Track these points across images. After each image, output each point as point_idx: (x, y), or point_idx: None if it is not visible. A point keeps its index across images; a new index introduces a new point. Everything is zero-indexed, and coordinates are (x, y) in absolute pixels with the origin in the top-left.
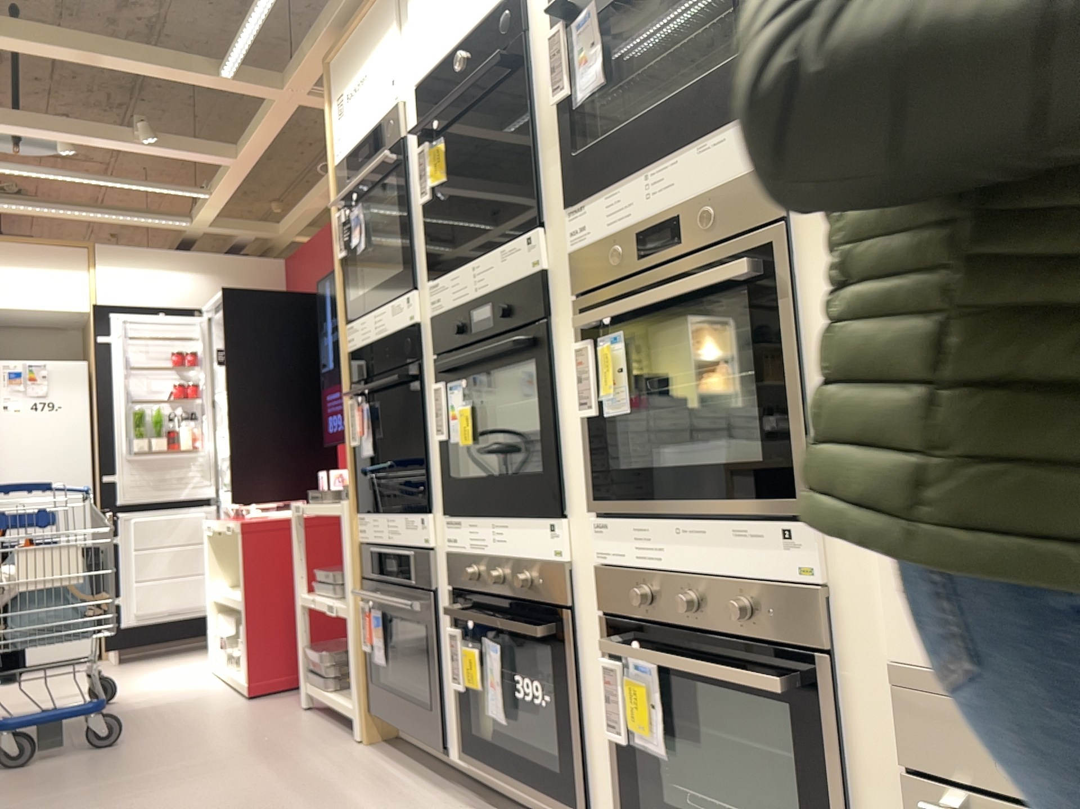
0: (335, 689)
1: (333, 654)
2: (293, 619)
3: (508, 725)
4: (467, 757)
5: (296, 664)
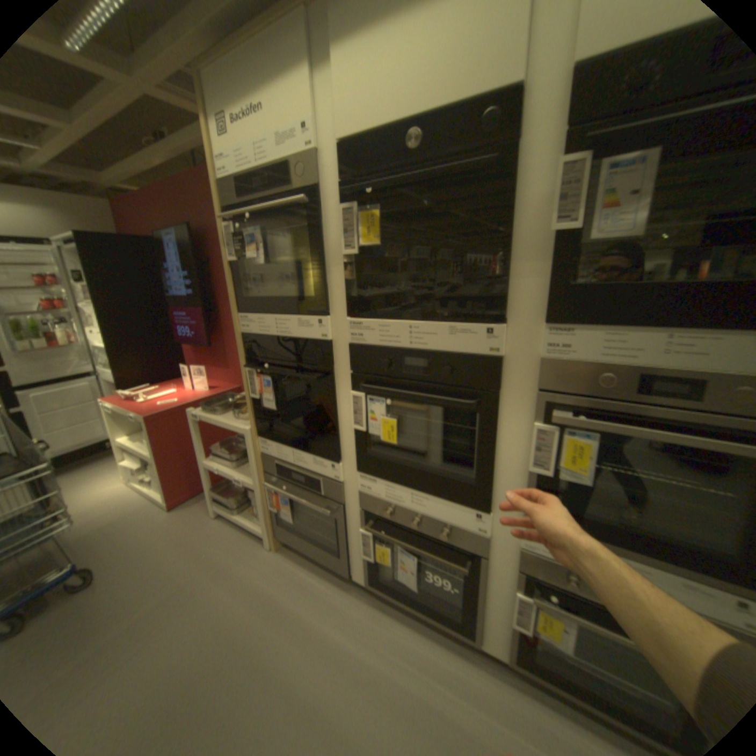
0: (238, 514)
1: (234, 497)
2: (188, 463)
3: (417, 592)
4: (370, 587)
5: (193, 485)
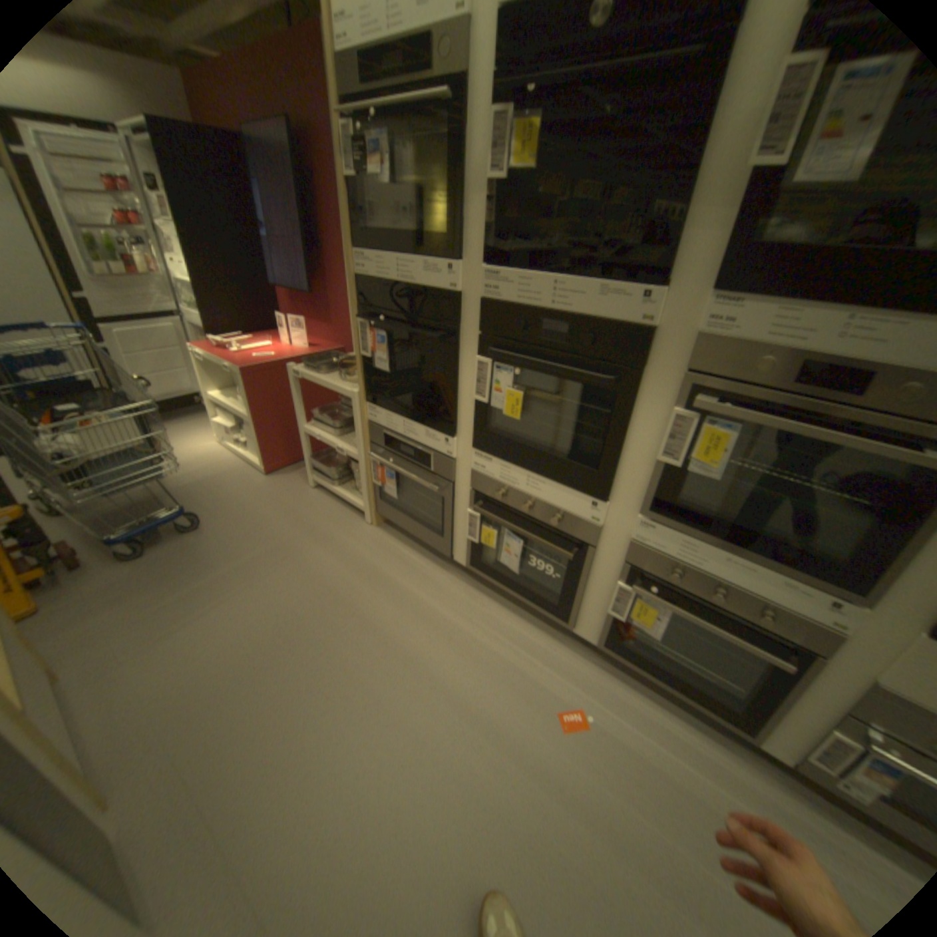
0: (339, 486)
1: (336, 468)
2: (286, 428)
3: (518, 574)
4: (472, 567)
5: (291, 453)
